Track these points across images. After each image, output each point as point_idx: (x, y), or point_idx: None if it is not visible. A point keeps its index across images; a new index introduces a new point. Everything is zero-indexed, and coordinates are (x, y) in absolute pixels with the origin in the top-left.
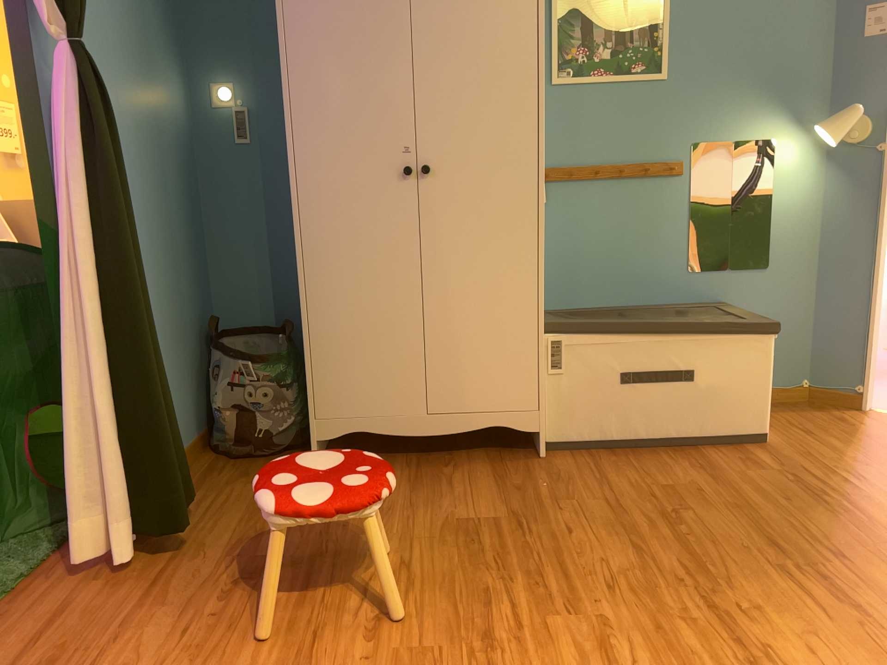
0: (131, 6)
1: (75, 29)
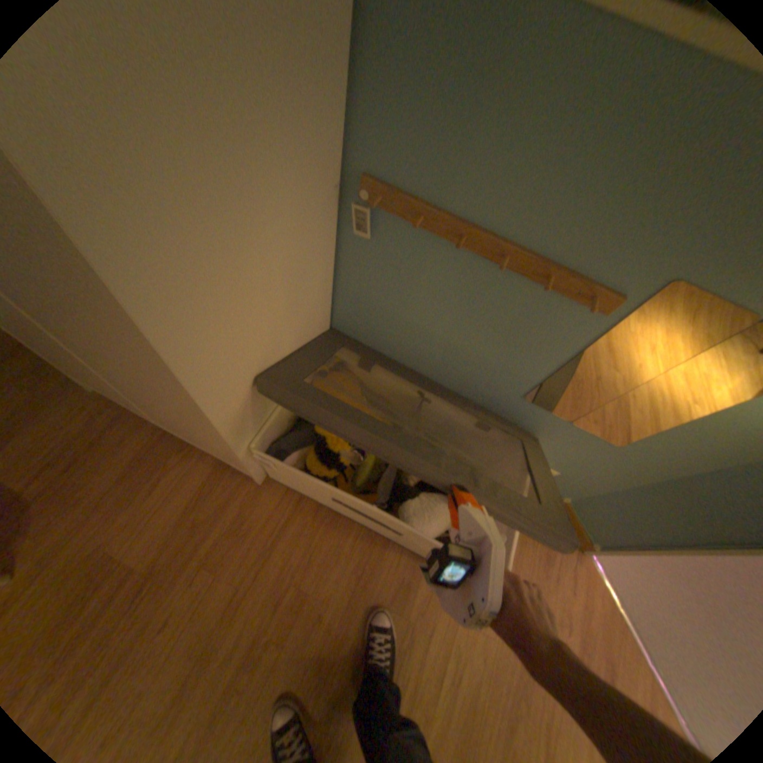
0: None
1: None
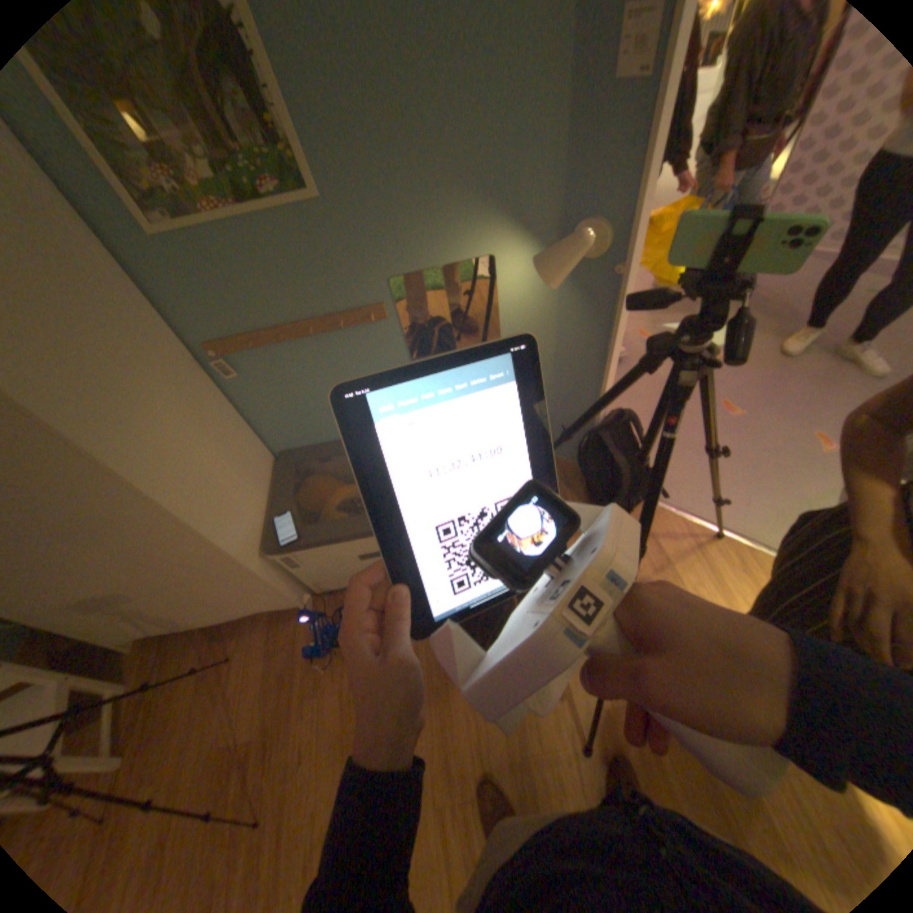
0: None
1: None
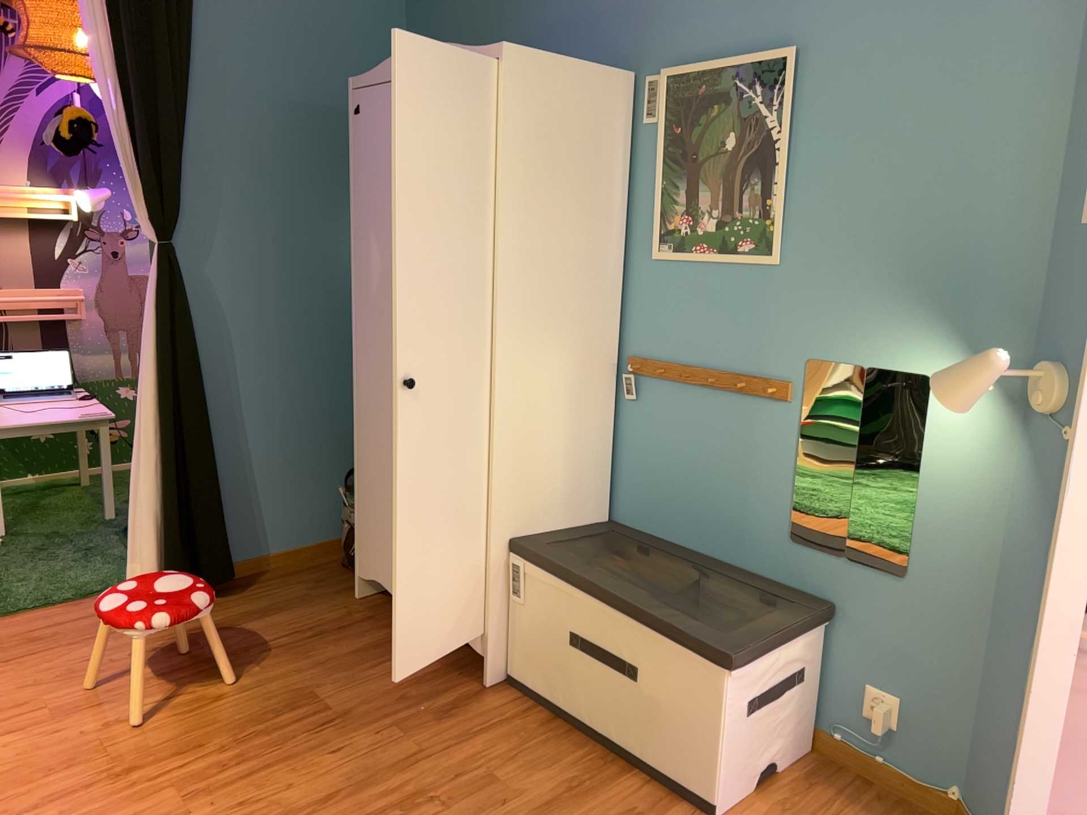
0: (305, 183)
1: (162, 232)
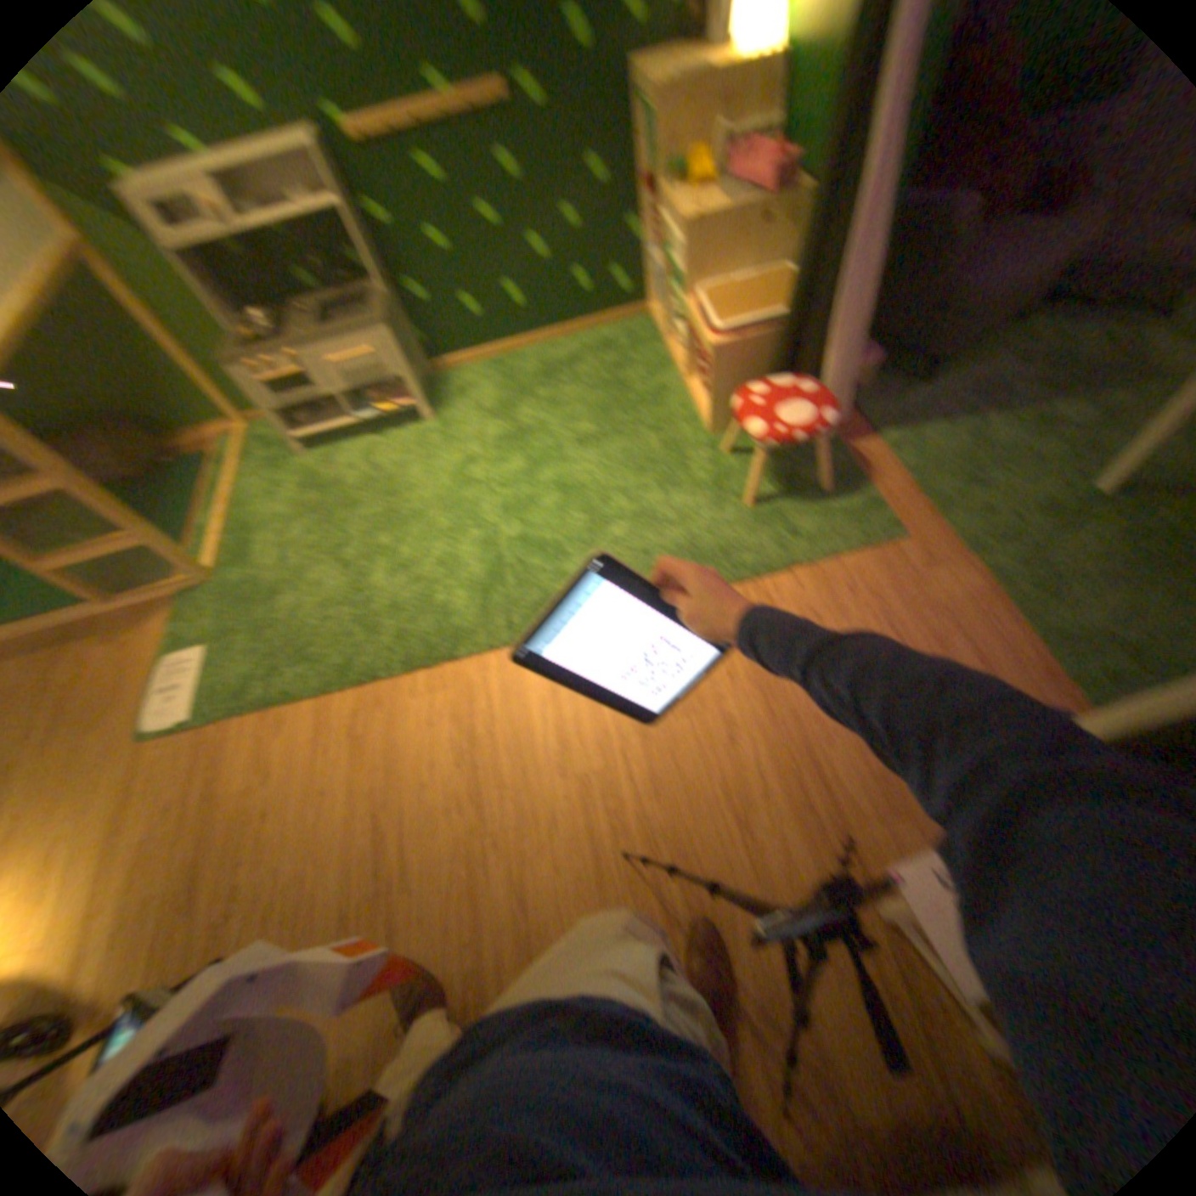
0: None
1: None
